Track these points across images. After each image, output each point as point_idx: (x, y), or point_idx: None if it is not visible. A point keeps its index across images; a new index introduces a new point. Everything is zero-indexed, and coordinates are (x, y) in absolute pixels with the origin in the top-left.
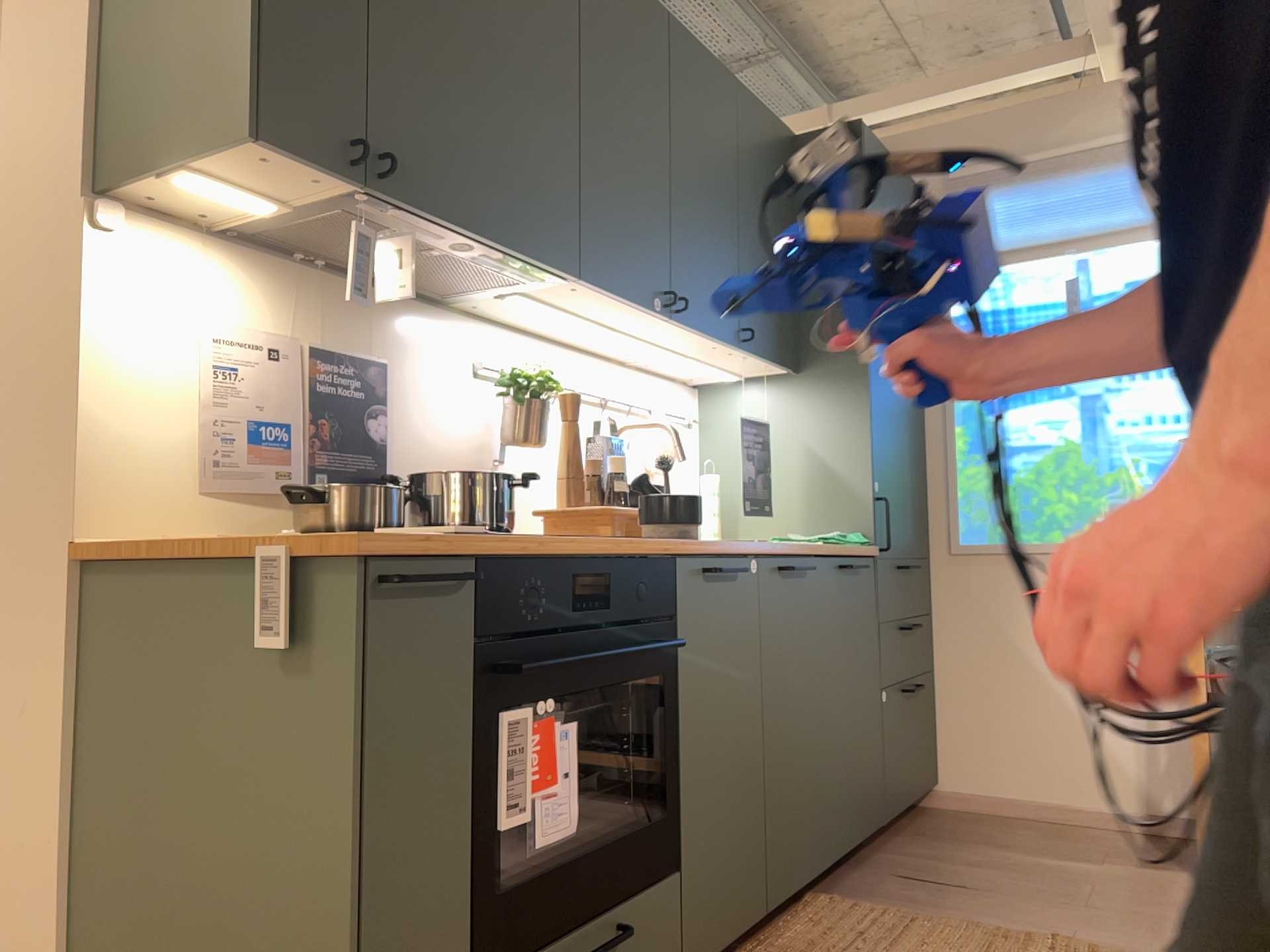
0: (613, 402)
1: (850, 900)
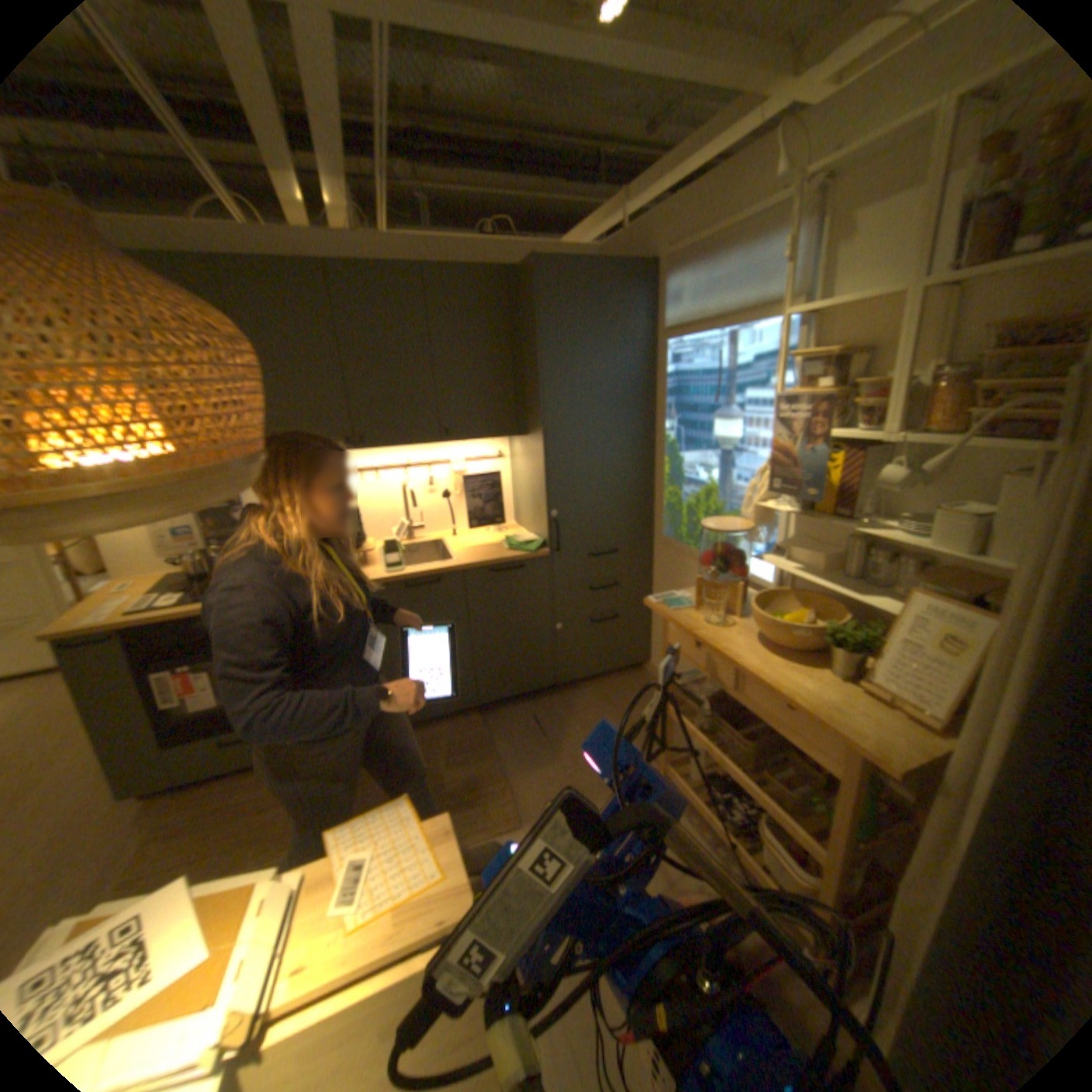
0: (416, 466)
1: (485, 724)
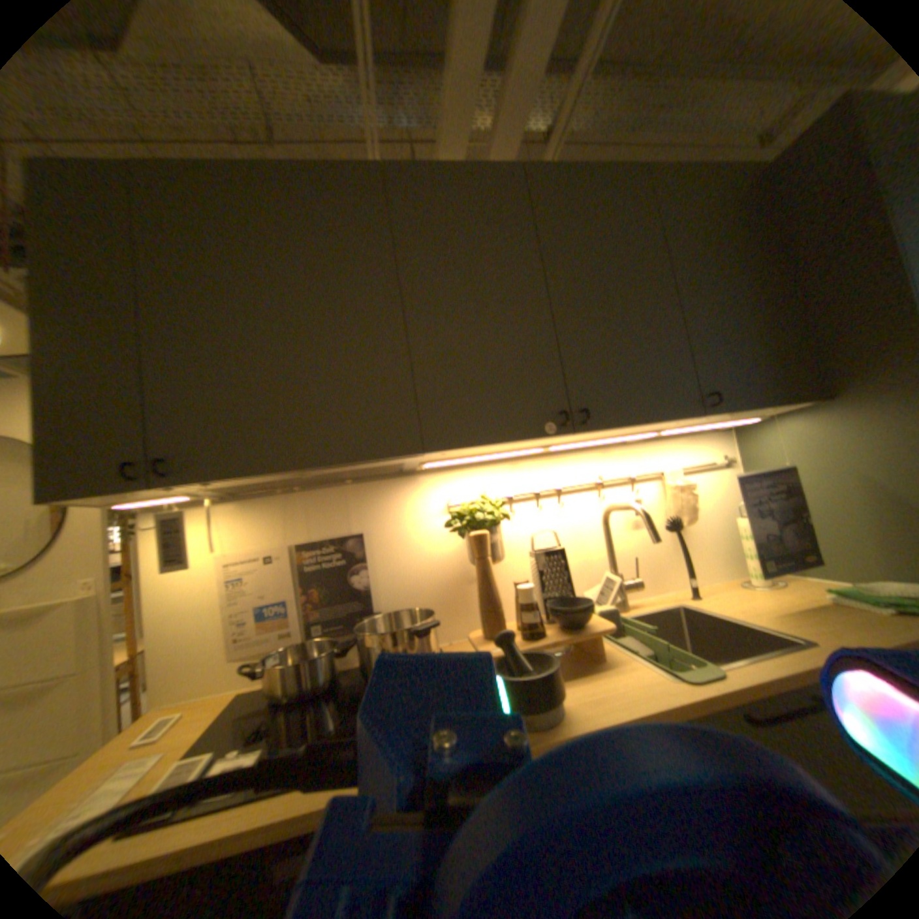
0: (611, 481)
1: None
